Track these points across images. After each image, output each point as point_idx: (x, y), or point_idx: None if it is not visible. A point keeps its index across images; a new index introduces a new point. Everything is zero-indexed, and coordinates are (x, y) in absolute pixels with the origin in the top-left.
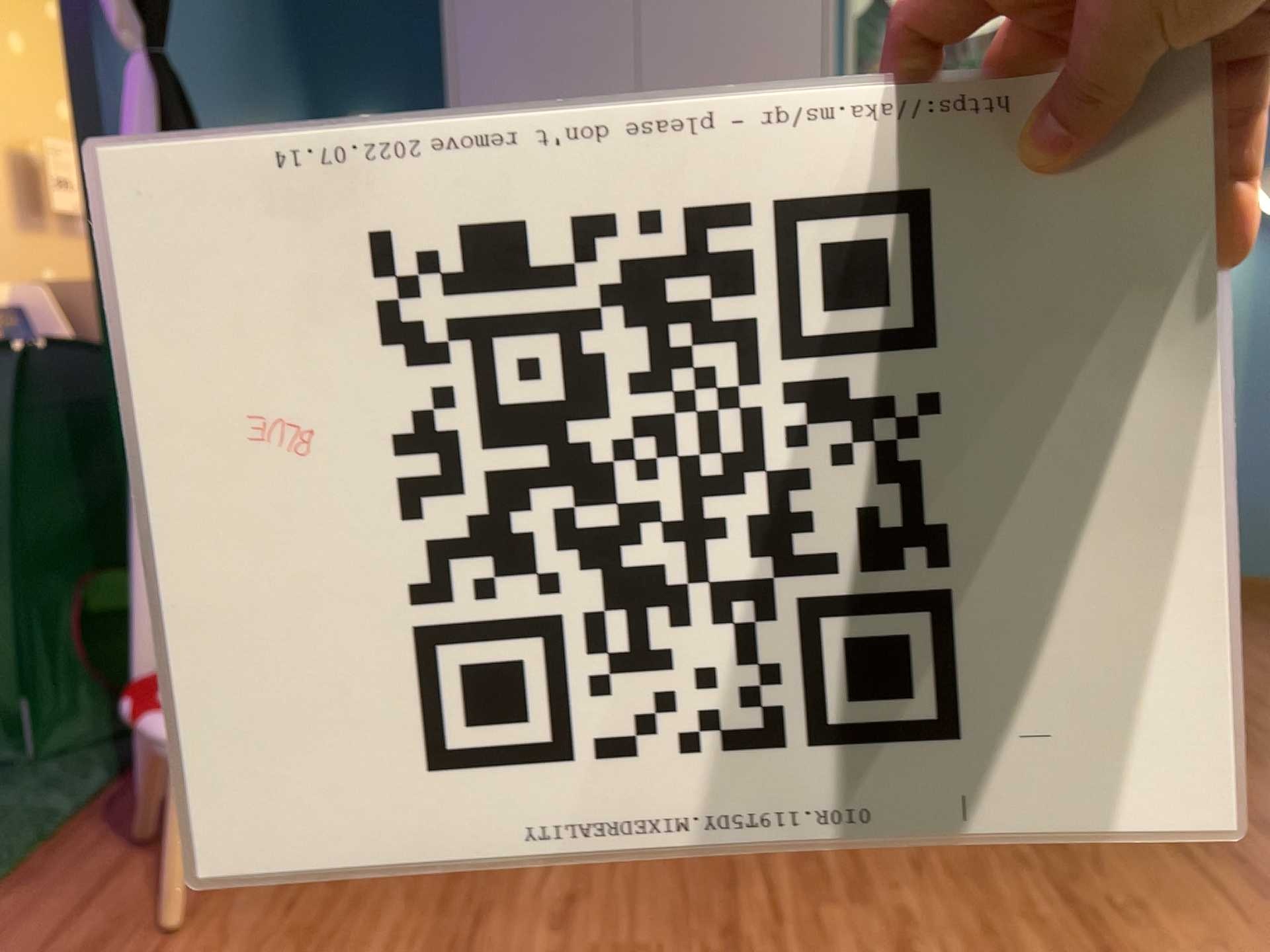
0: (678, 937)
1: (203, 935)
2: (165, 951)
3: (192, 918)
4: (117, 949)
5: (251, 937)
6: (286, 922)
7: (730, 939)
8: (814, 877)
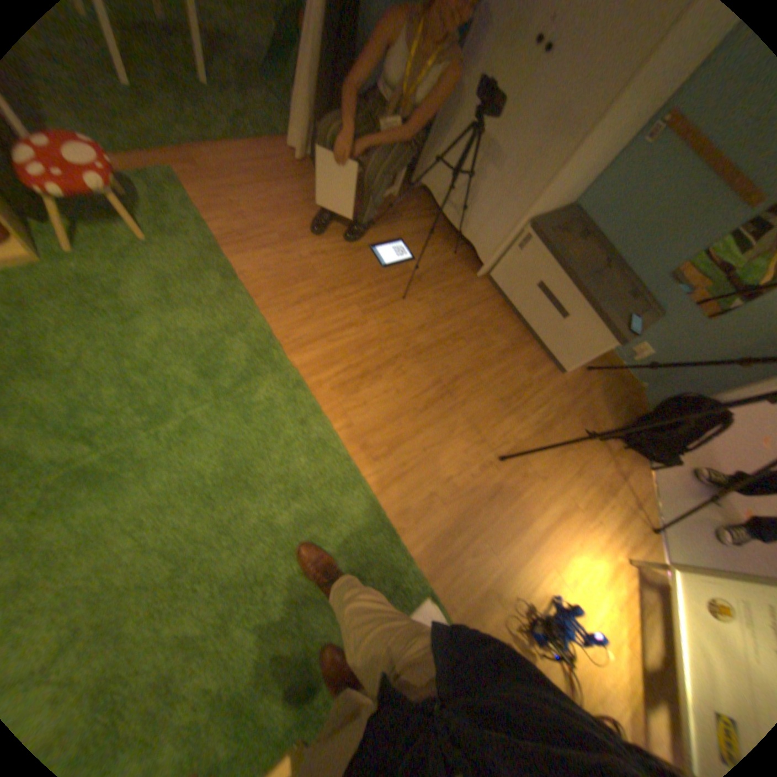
0: (327, 282)
1: (265, 192)
2: (257, 189)
3: (268, 187)
4: (251, 180)
5: (271, 201)
6: (280, 205)
7: (334, 292)
8: (369, 303)
